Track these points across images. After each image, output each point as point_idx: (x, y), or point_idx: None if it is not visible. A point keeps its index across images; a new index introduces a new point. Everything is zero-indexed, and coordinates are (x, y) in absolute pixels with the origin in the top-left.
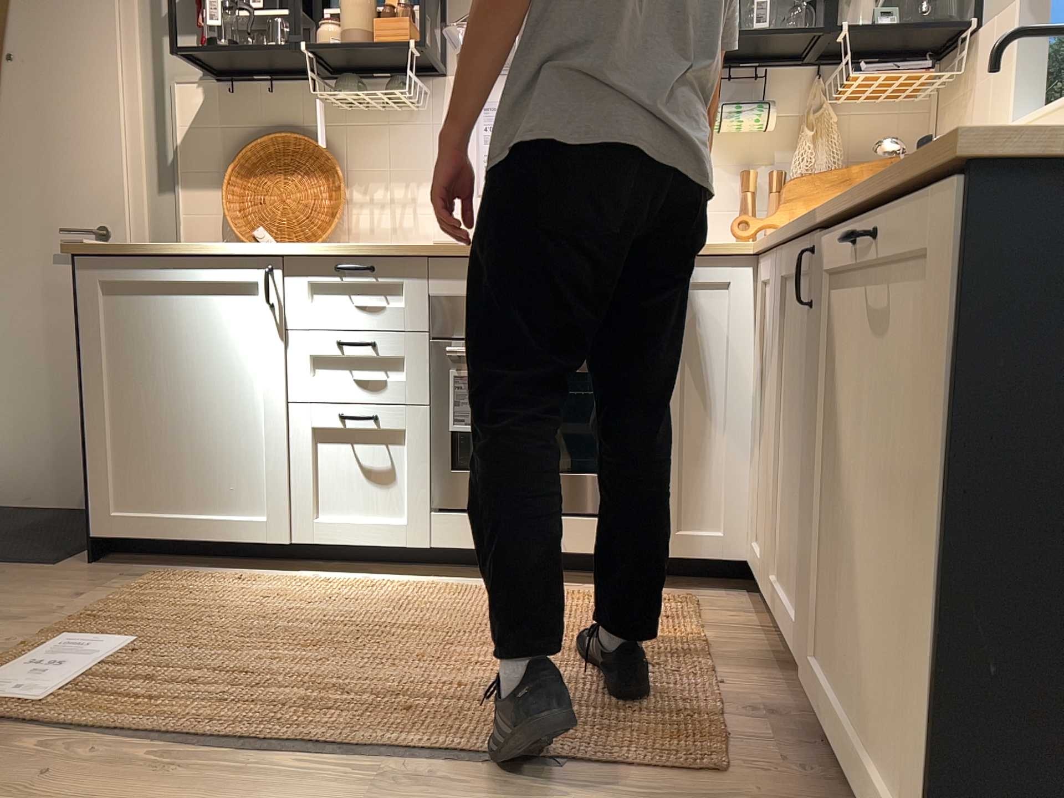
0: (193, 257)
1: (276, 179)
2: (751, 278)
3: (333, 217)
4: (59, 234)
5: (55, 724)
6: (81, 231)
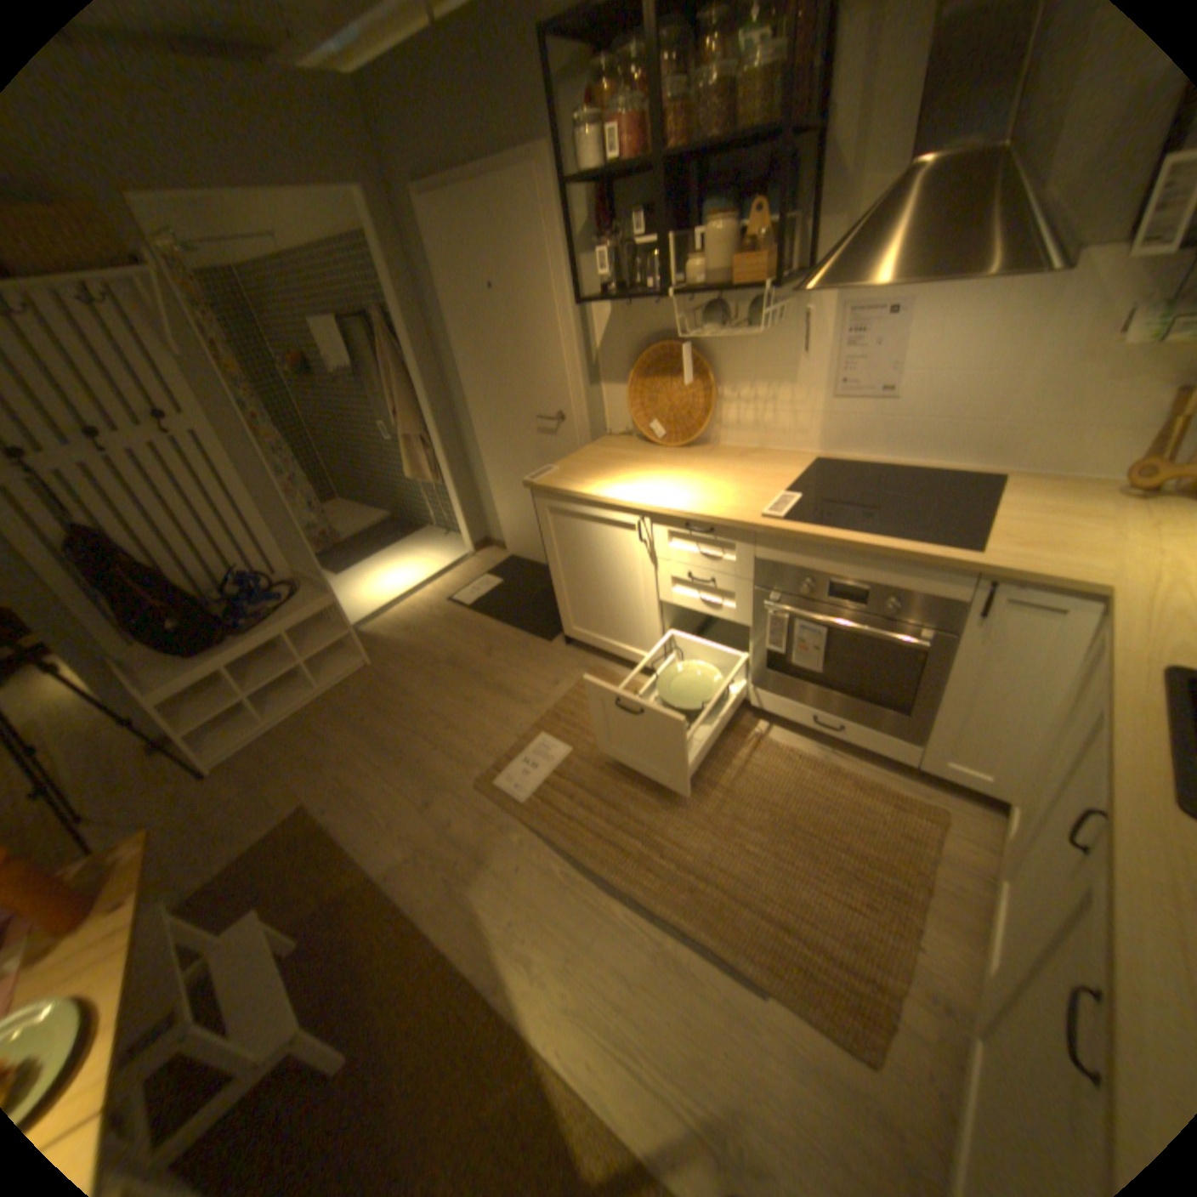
0: (594, 499)
1: (664, 380)
2: (1096, 611)
3: (707, 413)
4: (536, 418)
5: (526, 818)
6: (547, 418)
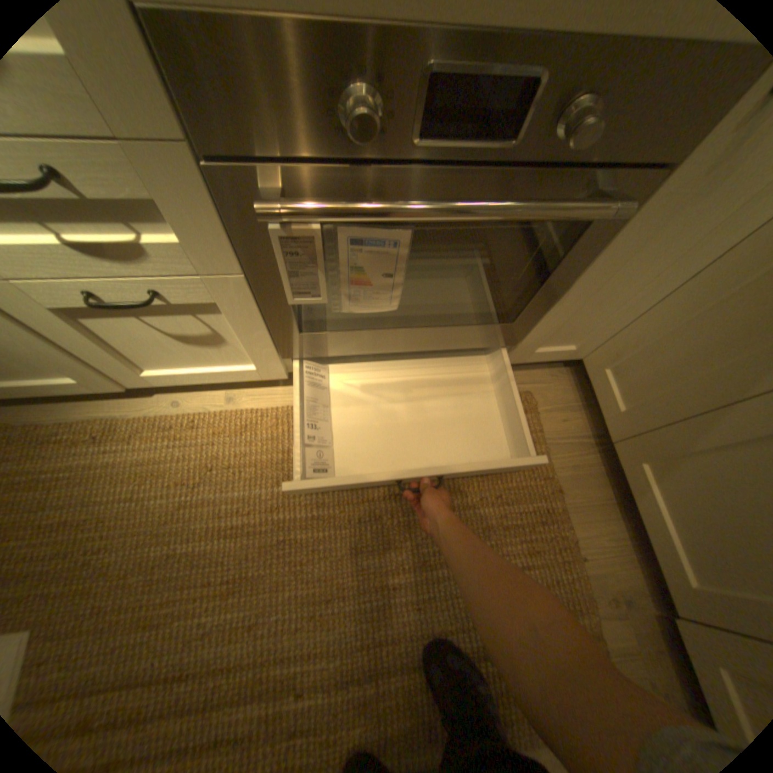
0: None
1: None
2: None
3: None
4: None
5: None
6: None
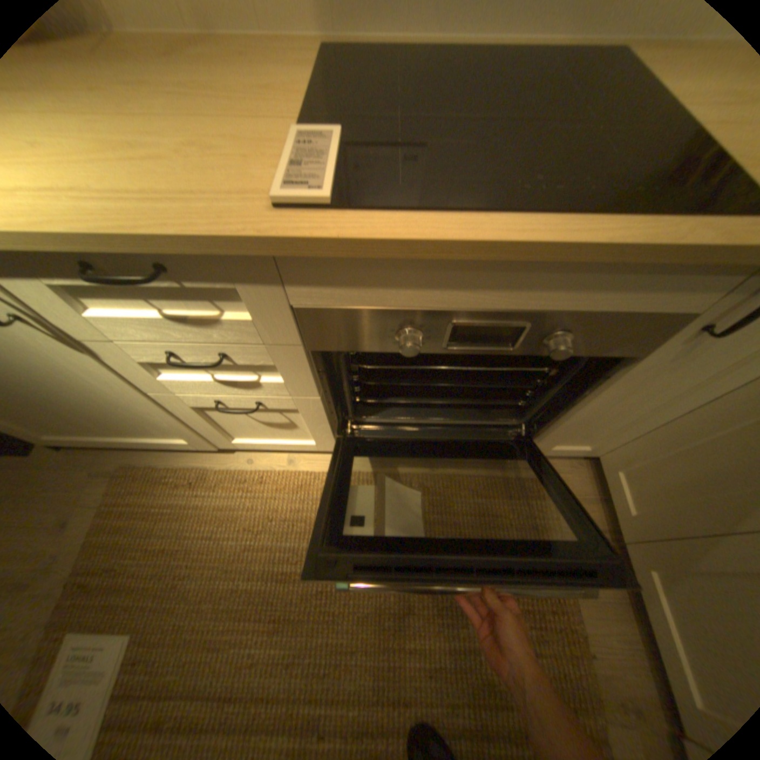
0: None
1: None
2: None
3: None
4: None
5: None
6: None
